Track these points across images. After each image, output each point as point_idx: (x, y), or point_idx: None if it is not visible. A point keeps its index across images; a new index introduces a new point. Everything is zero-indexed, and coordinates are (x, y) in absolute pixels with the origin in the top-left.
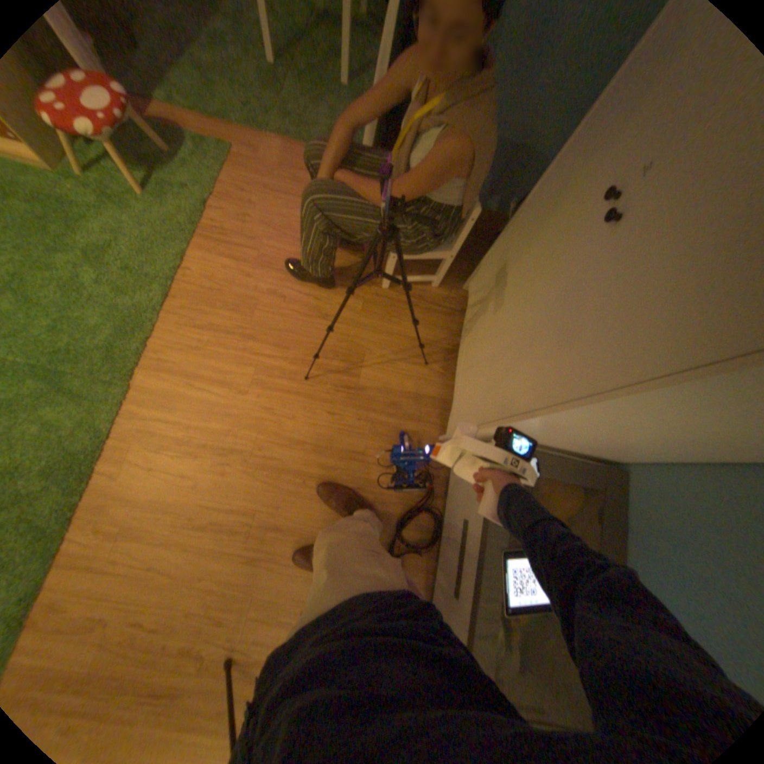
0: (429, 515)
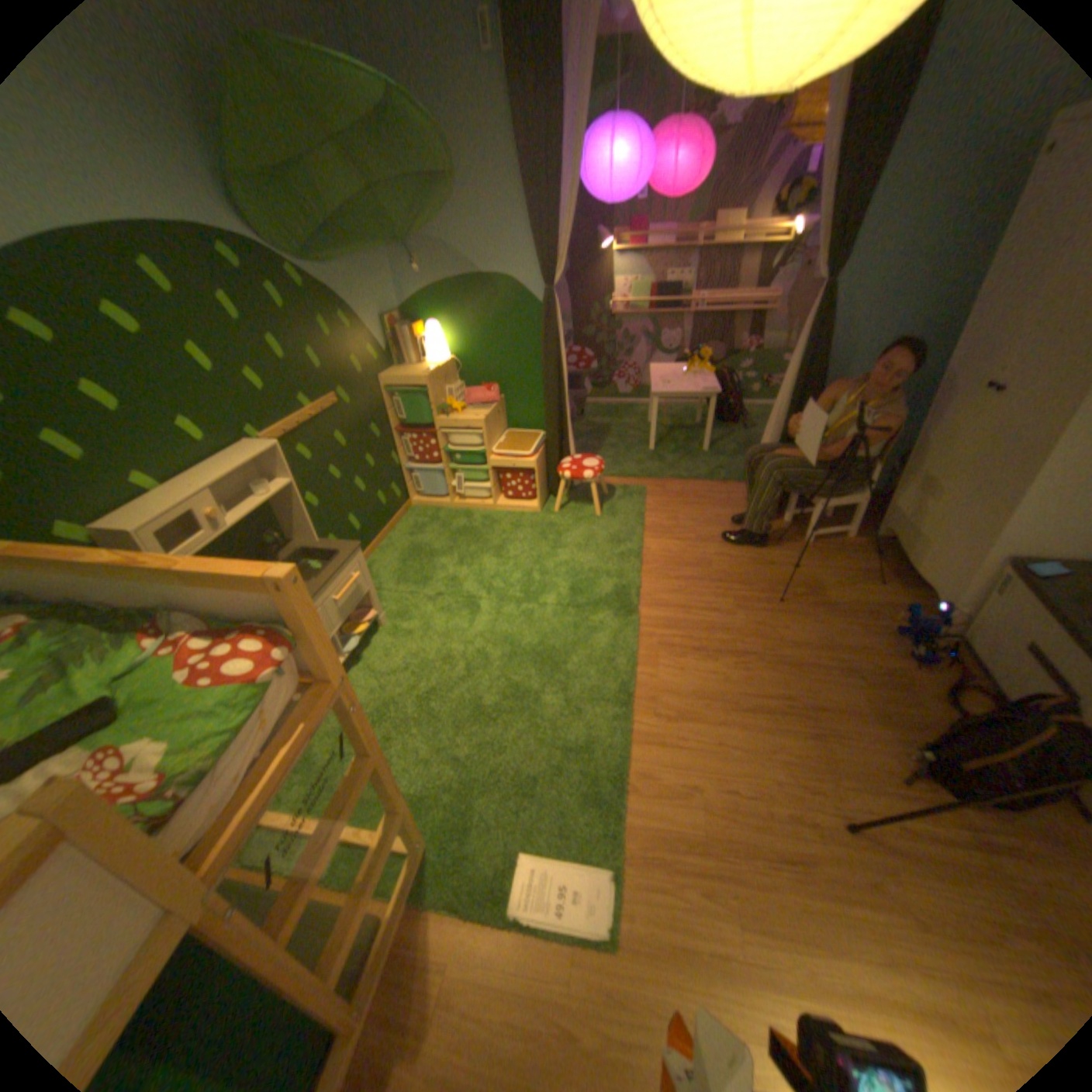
0: (981, 694)
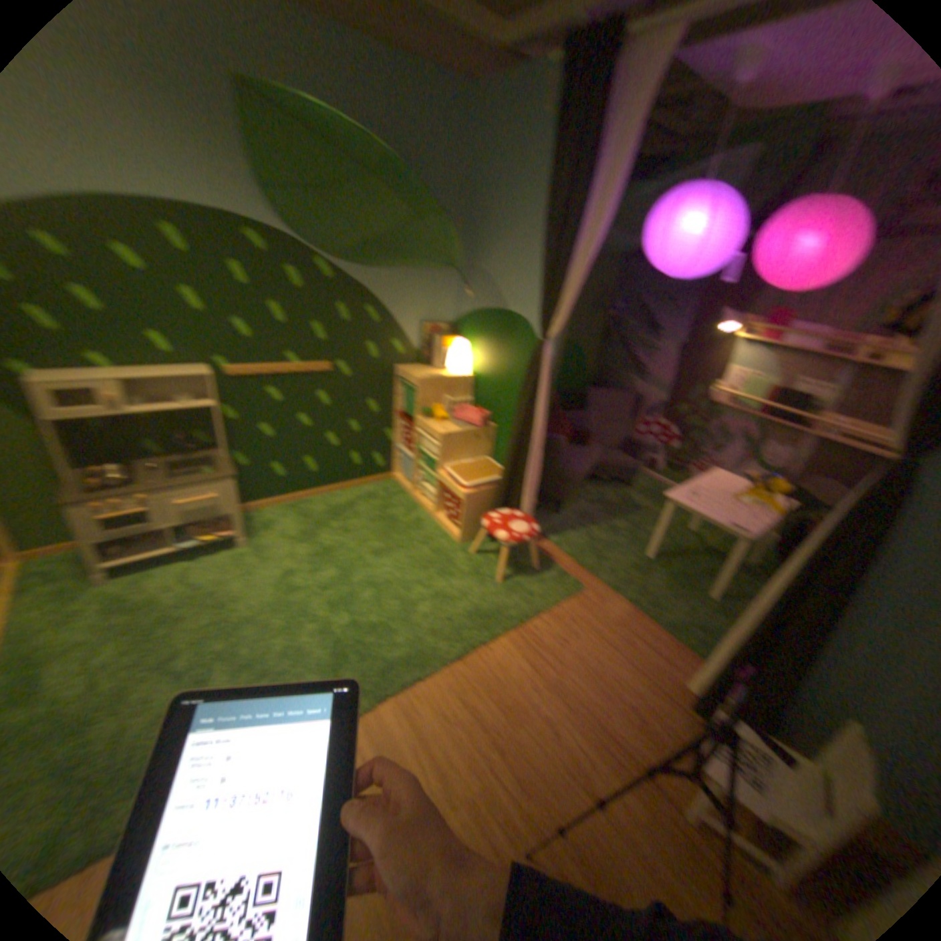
0: None
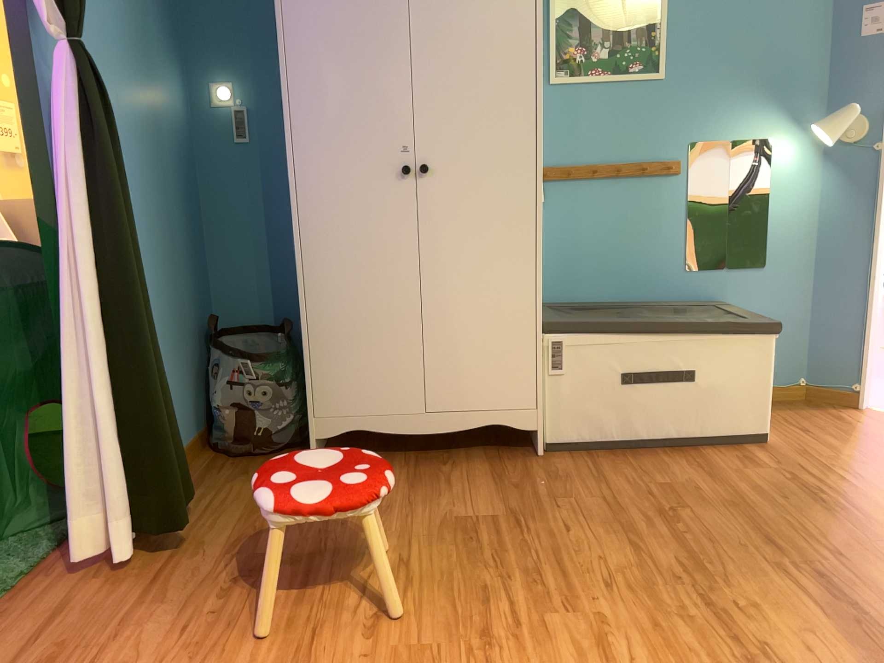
0: (628, 453)
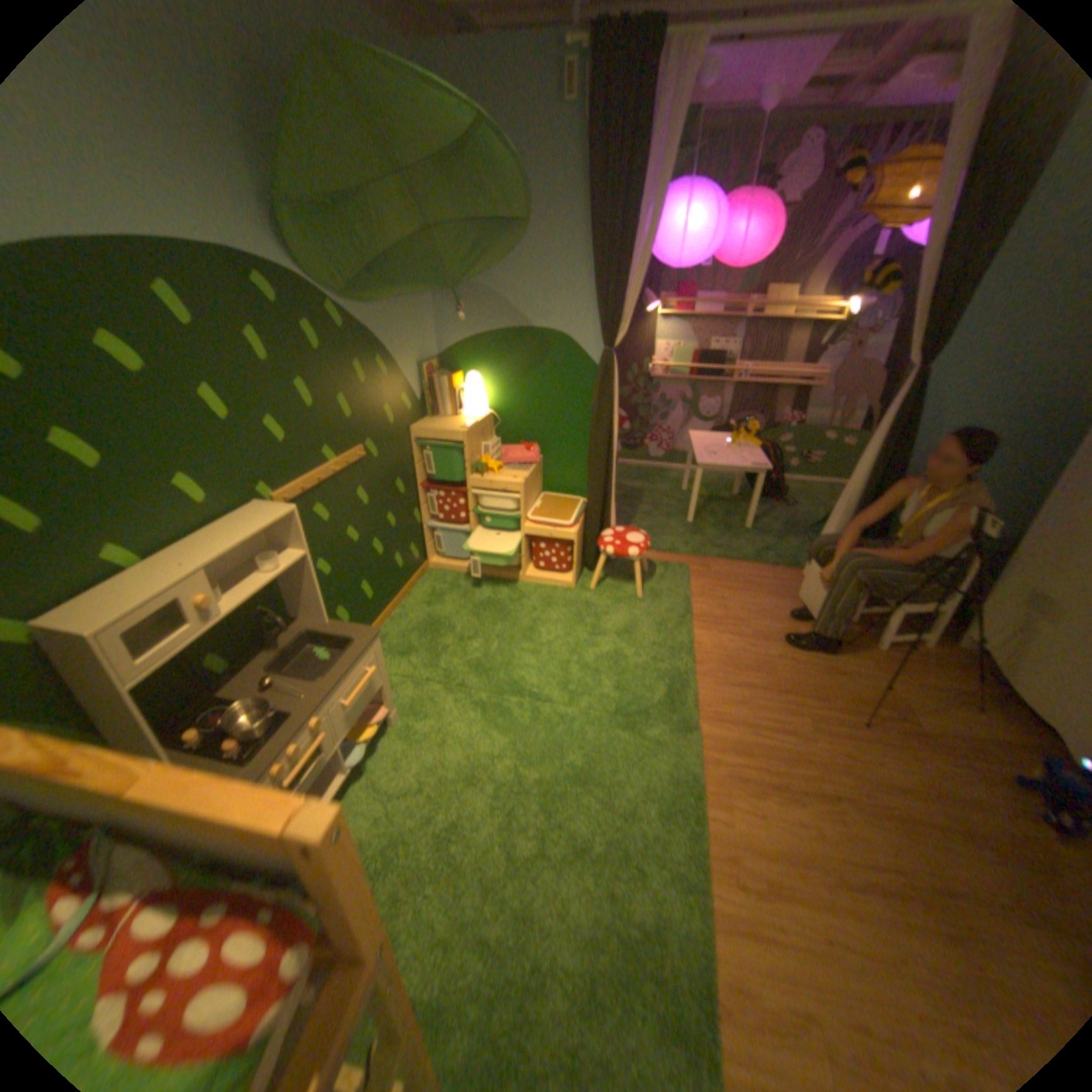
0: None
